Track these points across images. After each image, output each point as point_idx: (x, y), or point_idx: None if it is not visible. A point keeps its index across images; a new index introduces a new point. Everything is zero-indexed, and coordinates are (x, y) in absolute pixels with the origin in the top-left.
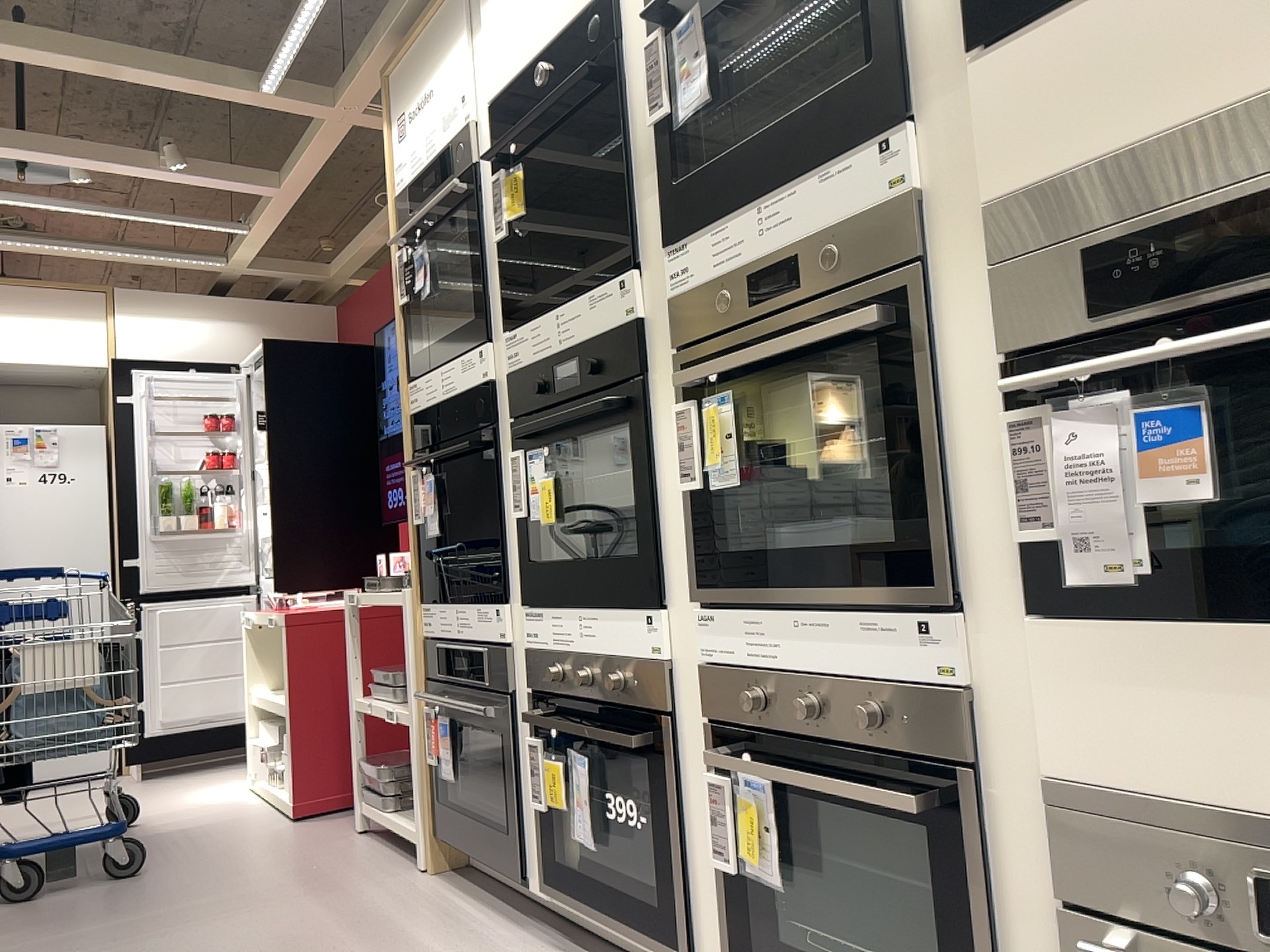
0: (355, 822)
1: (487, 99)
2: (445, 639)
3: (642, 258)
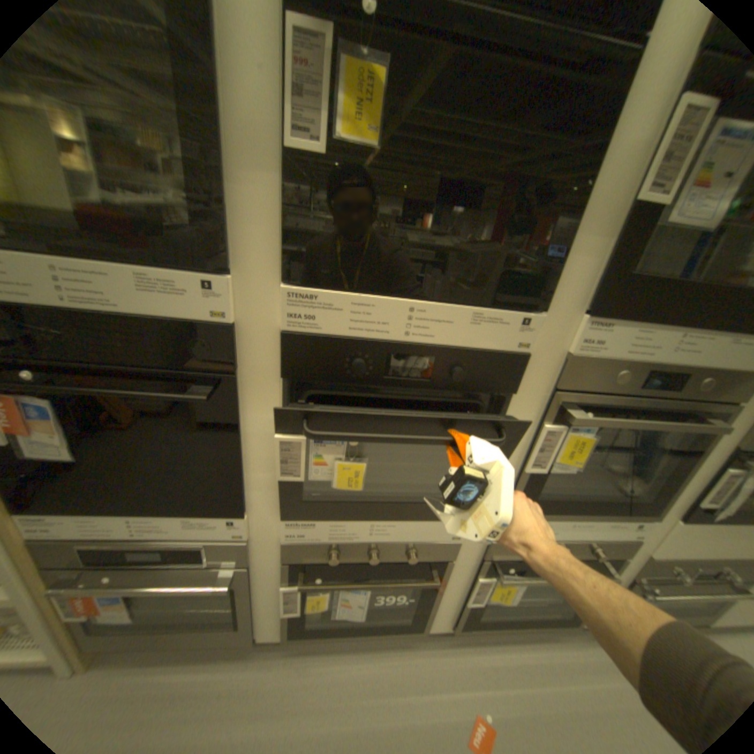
0: None
1: None
2: (98, 539)
3: (551, 305)
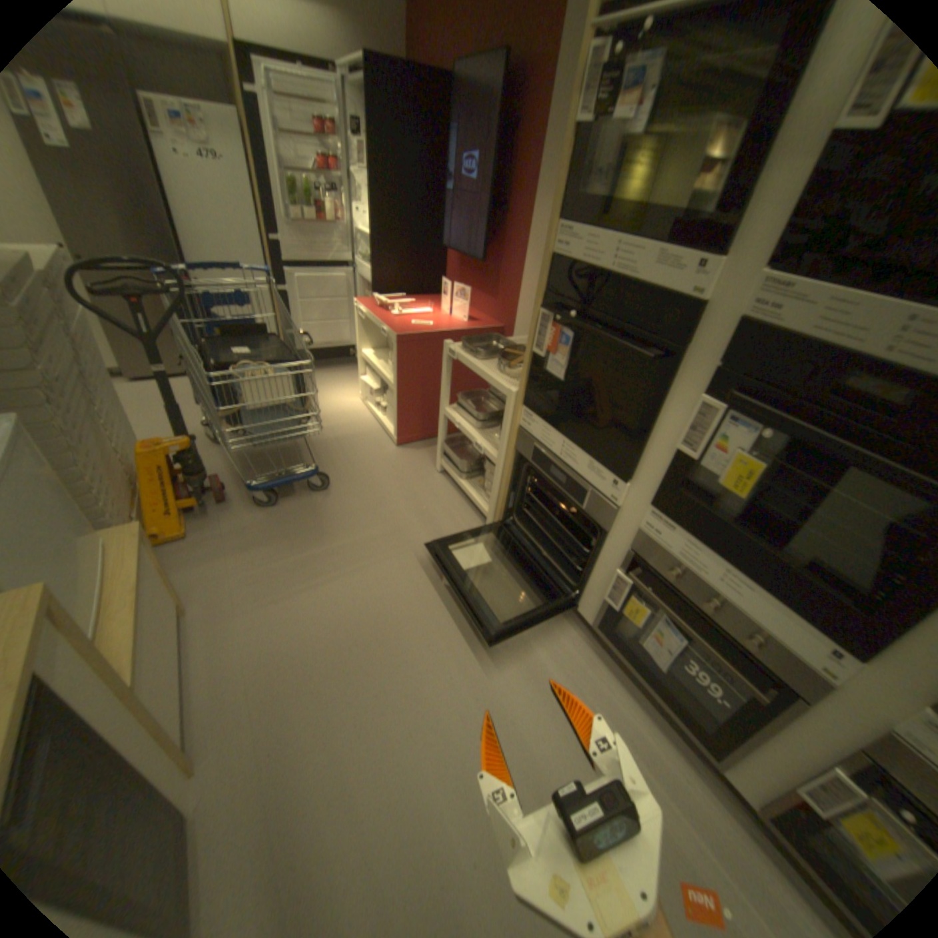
0: (433, 460)
1: None
2: (546, 447)
3: None
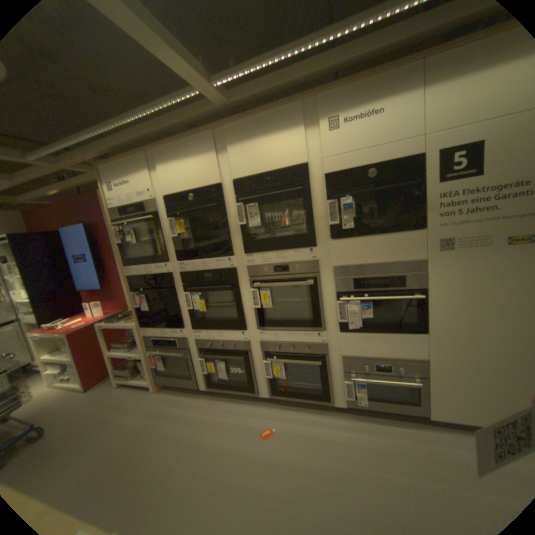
0: (108, 386)
1: (162, 195)
2: (155, 338)
3: (235, 254)
